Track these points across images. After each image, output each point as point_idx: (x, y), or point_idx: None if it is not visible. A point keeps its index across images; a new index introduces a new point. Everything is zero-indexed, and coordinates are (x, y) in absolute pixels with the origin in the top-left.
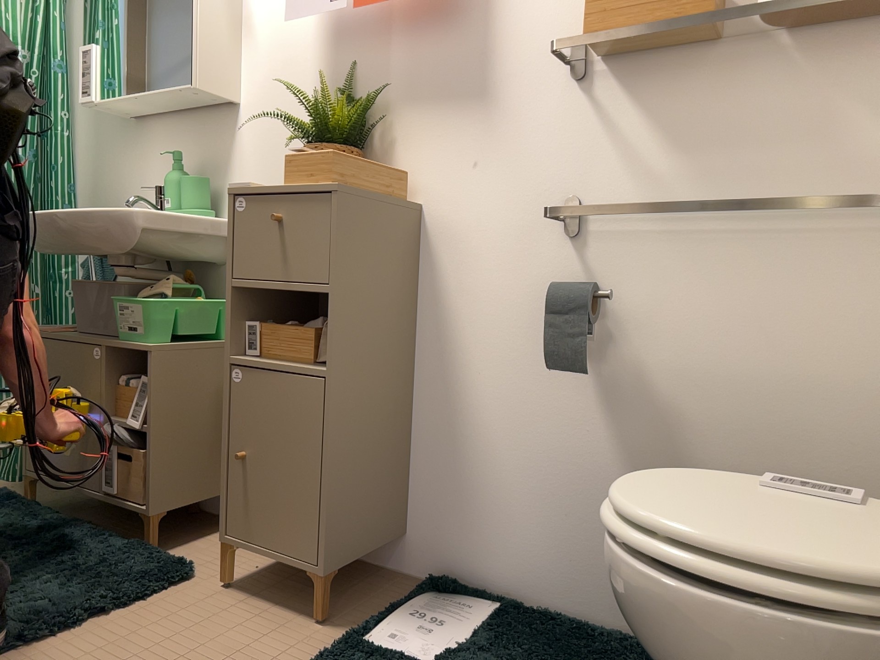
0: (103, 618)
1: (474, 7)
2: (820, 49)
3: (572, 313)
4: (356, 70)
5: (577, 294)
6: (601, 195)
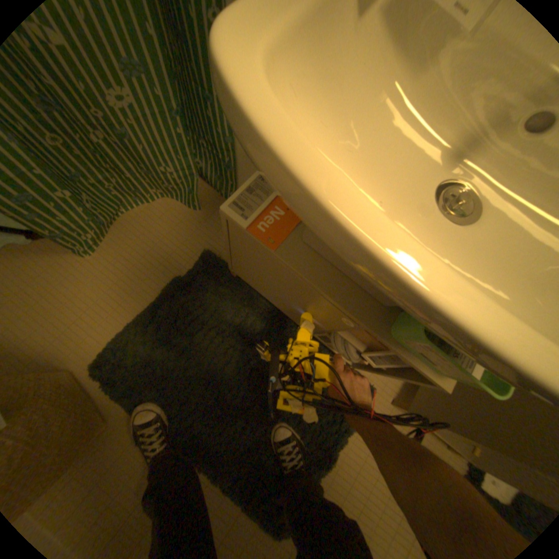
0: (345, 455)
1: None
2: None
3: None
4: None
5: None
6: None
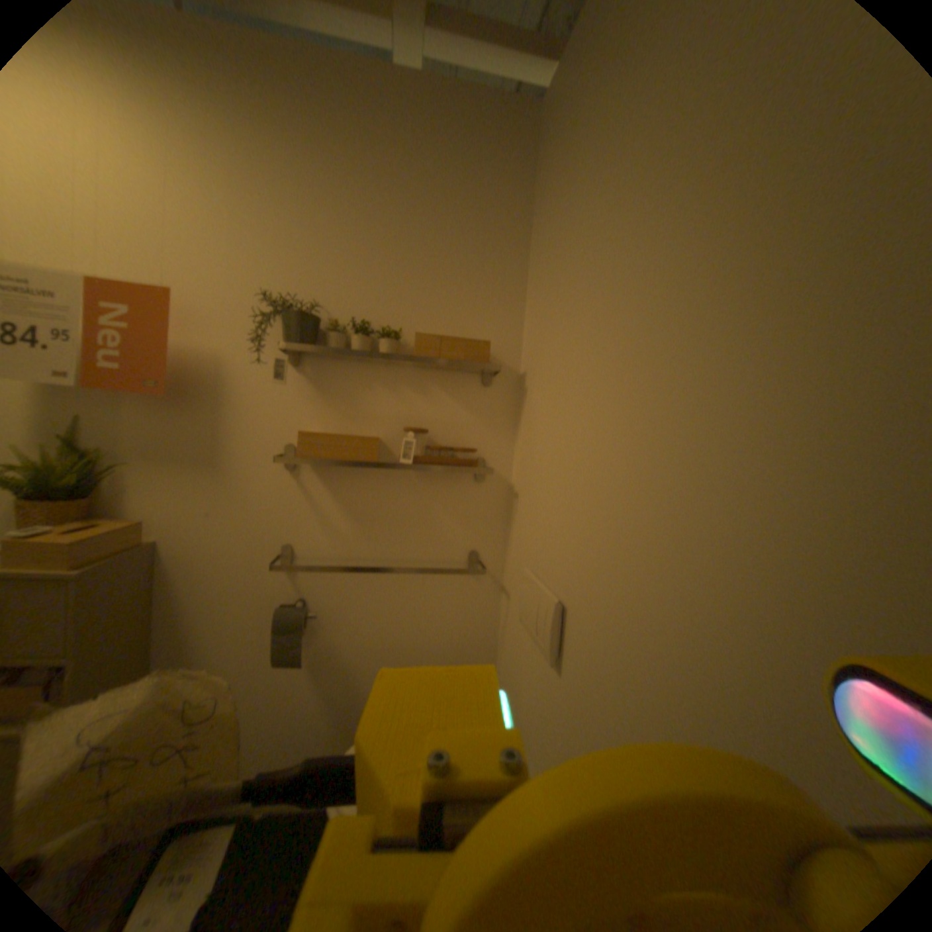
0: None
1: (207, 397)
2: (433, 476)
3: (294, 633)
4: (77, 419)
5: (297, 621)
6: (310, 543)
